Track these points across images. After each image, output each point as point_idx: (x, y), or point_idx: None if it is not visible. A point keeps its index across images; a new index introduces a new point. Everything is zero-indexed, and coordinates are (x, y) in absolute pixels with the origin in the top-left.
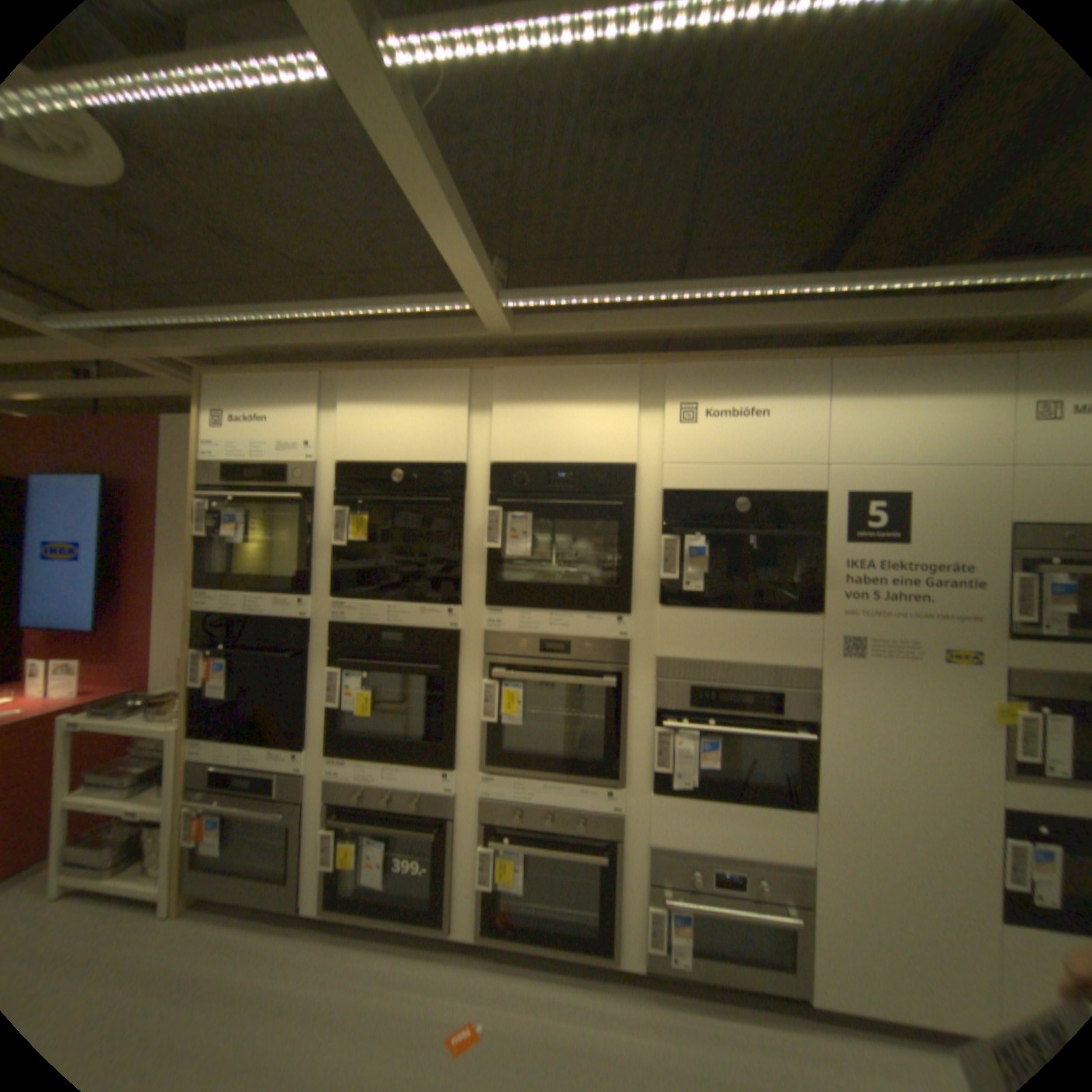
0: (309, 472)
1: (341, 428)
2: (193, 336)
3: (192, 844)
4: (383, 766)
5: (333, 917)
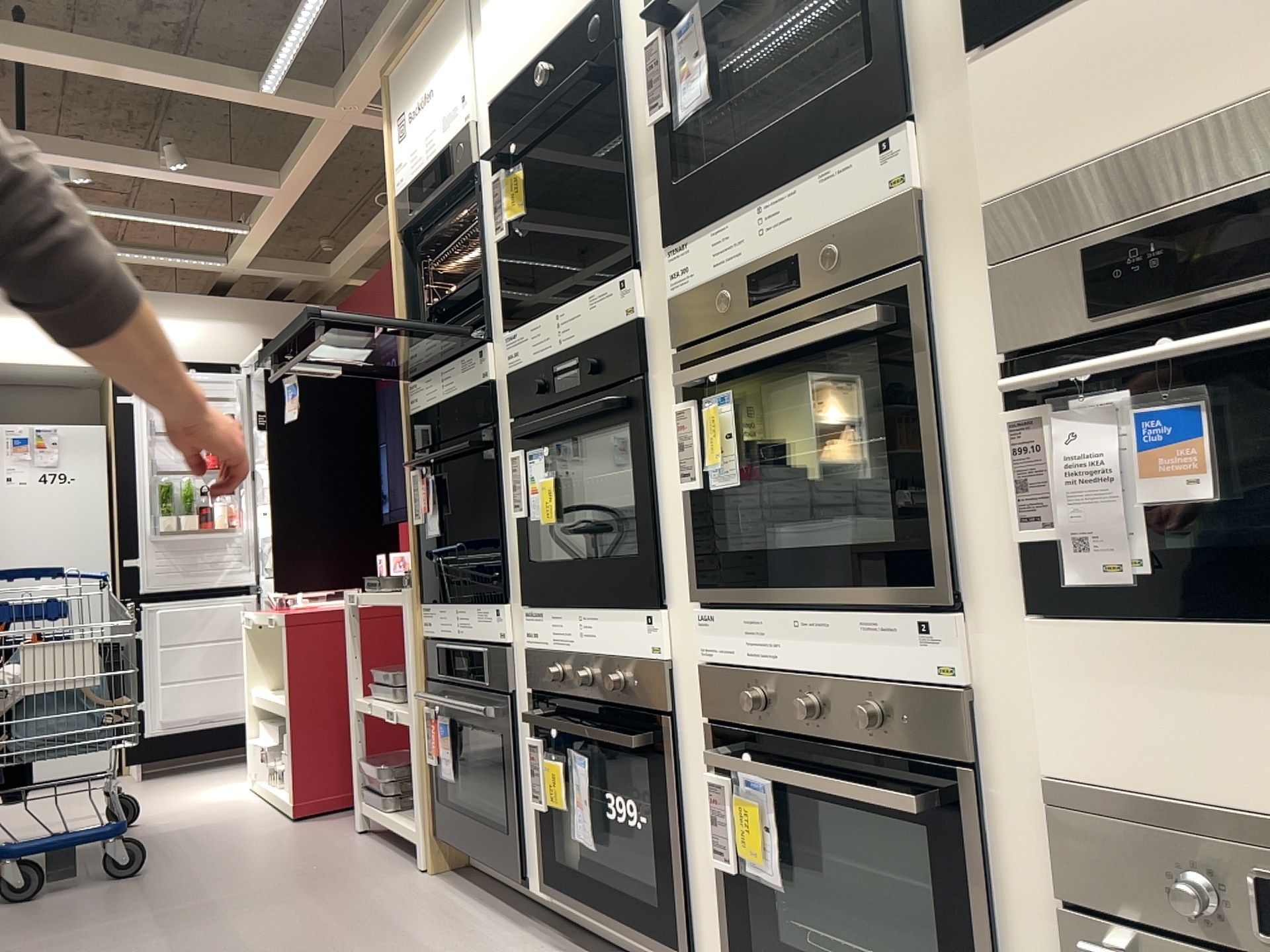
0: (466, 138)
1: (486, 45)
2: (375, 30)
3: (433, 755)
4: (578, 606)
5: (557, 892)
